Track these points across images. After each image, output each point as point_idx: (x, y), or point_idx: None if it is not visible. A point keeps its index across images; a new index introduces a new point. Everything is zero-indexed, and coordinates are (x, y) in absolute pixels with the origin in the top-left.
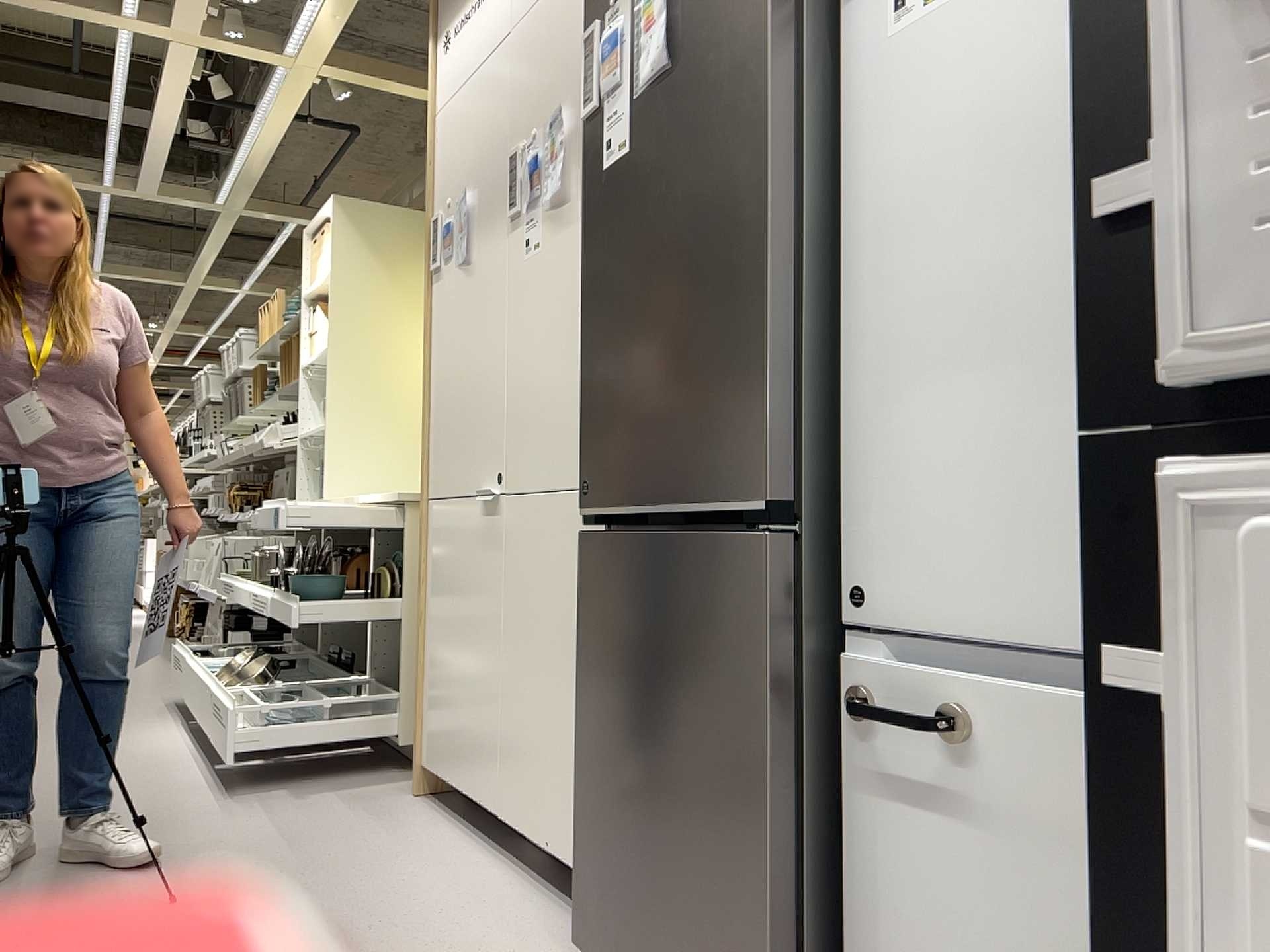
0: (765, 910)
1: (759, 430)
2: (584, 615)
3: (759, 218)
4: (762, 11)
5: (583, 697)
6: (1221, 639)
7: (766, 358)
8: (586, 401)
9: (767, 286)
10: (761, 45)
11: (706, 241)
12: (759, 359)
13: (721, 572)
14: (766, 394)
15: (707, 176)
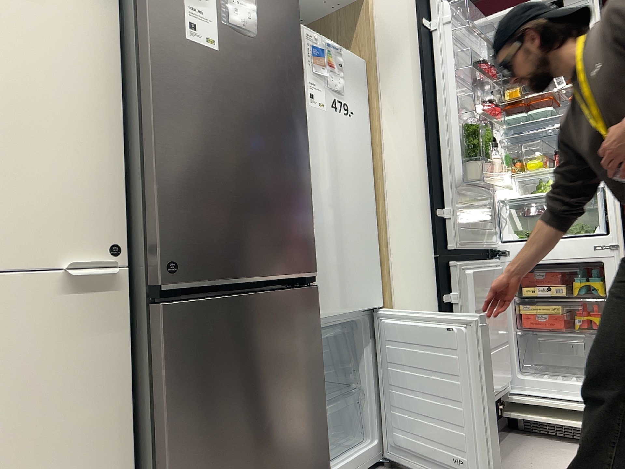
0: (321, 446)
1: (310, 240)
2: (173, 367)
3: (305, 150)
4: (300, 63)
5: (176, 433)
6: (460, 286)
7: (311, 210)
8: (166, 198)
9: (309, 181)
10: (300, 77)
11: (280, 144)
12: (308, 210)
13: (297, 305)
14: (311, 226)
15: (279, 112)
